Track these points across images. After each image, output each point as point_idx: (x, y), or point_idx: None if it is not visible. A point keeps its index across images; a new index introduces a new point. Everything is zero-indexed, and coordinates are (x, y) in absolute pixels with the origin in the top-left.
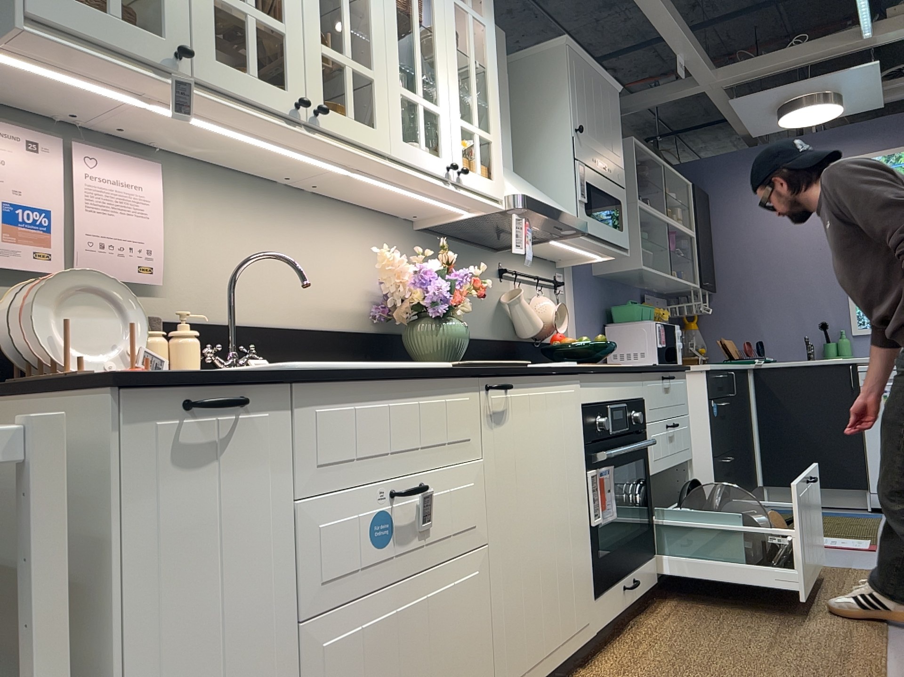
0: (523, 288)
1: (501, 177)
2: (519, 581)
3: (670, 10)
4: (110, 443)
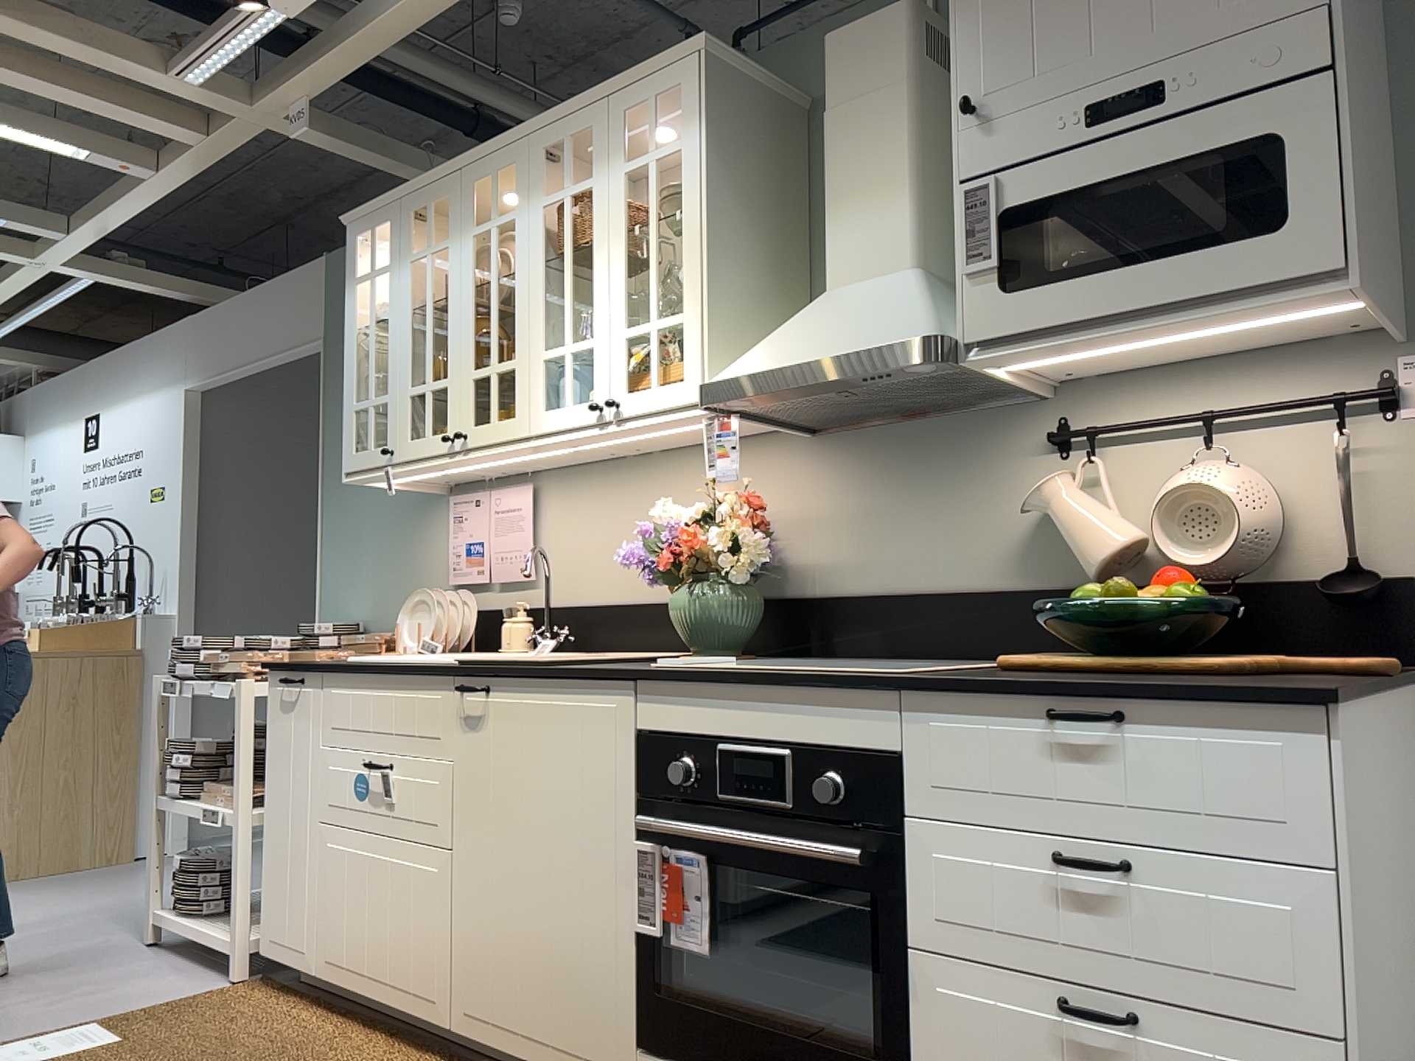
0: (1157, 454)
1: (694, 366)
2: (487, 915)
3: None
4: (269, 694)
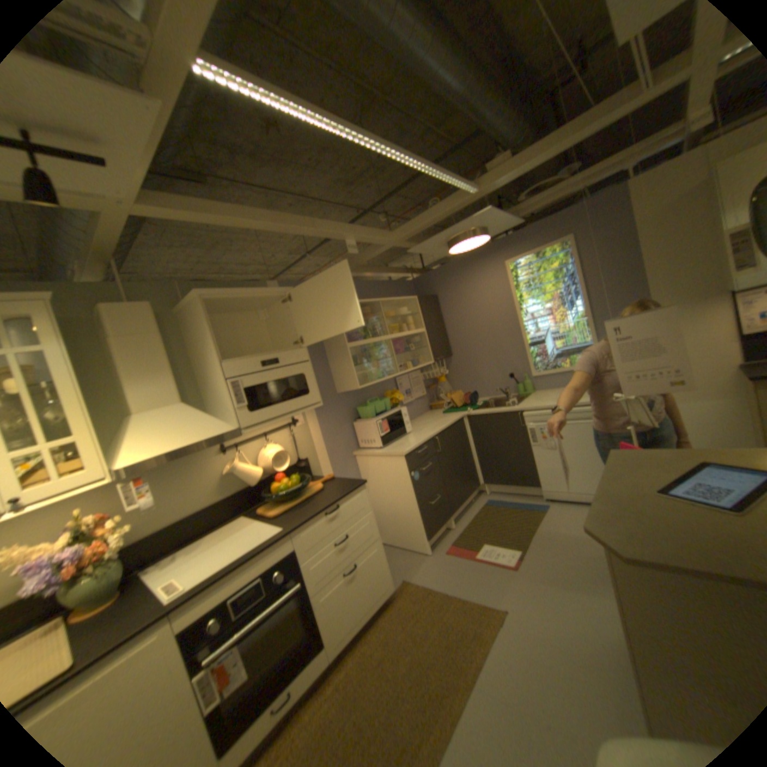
0: (251, 446)
1: (95, 463)
2: None
3: (306, 222)
4: None
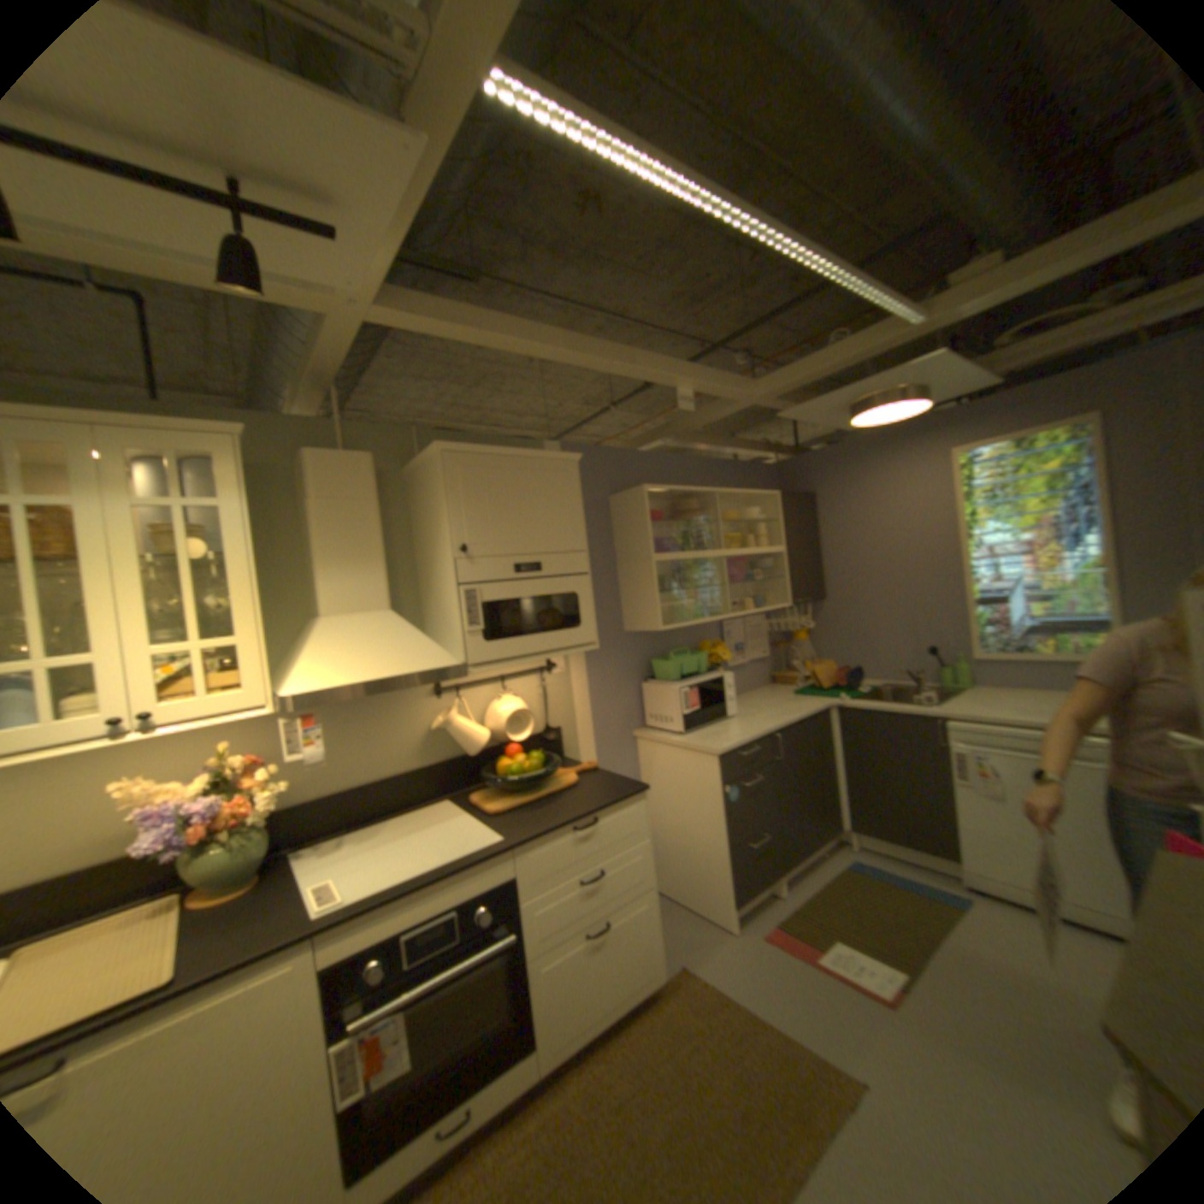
0: (478, 692)
1: (256, 679)
2: None
3: (619, 353)
4: None
